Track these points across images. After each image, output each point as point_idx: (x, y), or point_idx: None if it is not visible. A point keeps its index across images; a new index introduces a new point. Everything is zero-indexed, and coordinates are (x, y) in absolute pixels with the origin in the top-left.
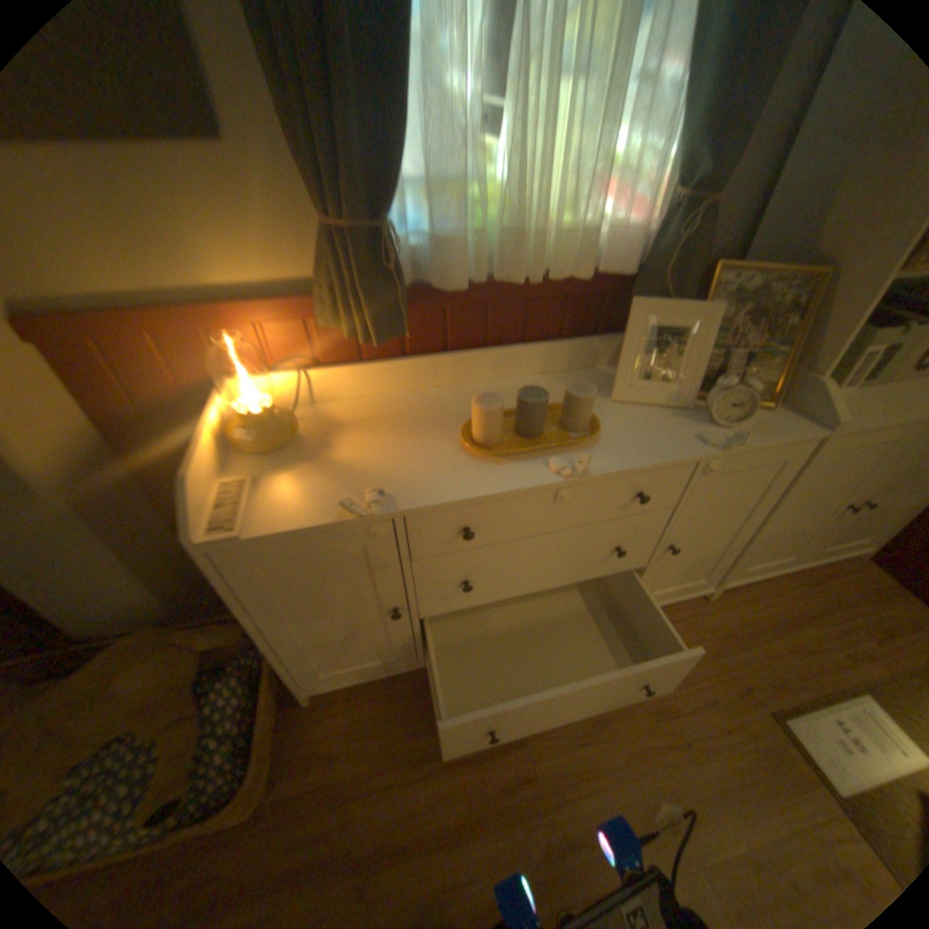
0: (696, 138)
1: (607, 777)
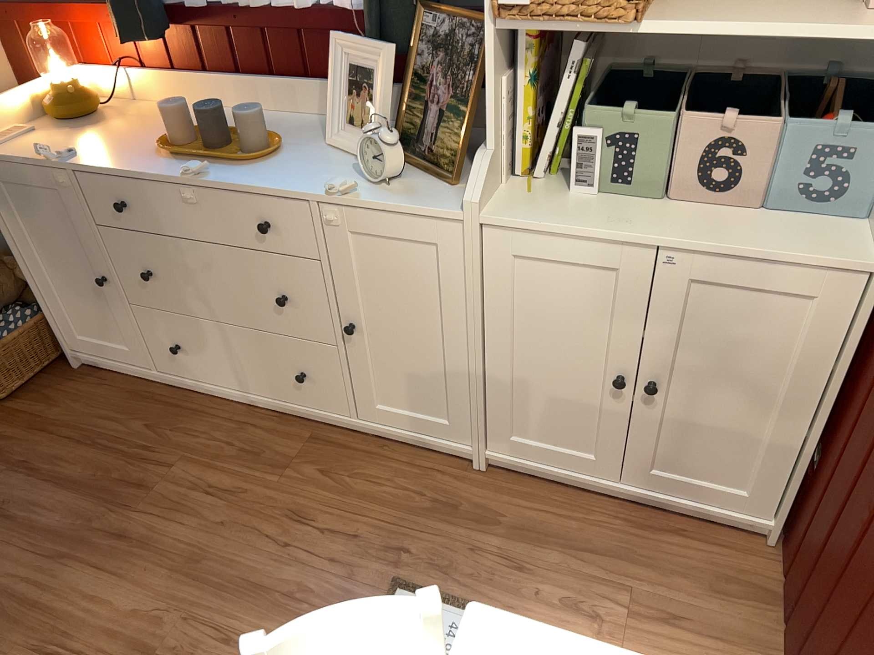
0: None
1: (205, 515)
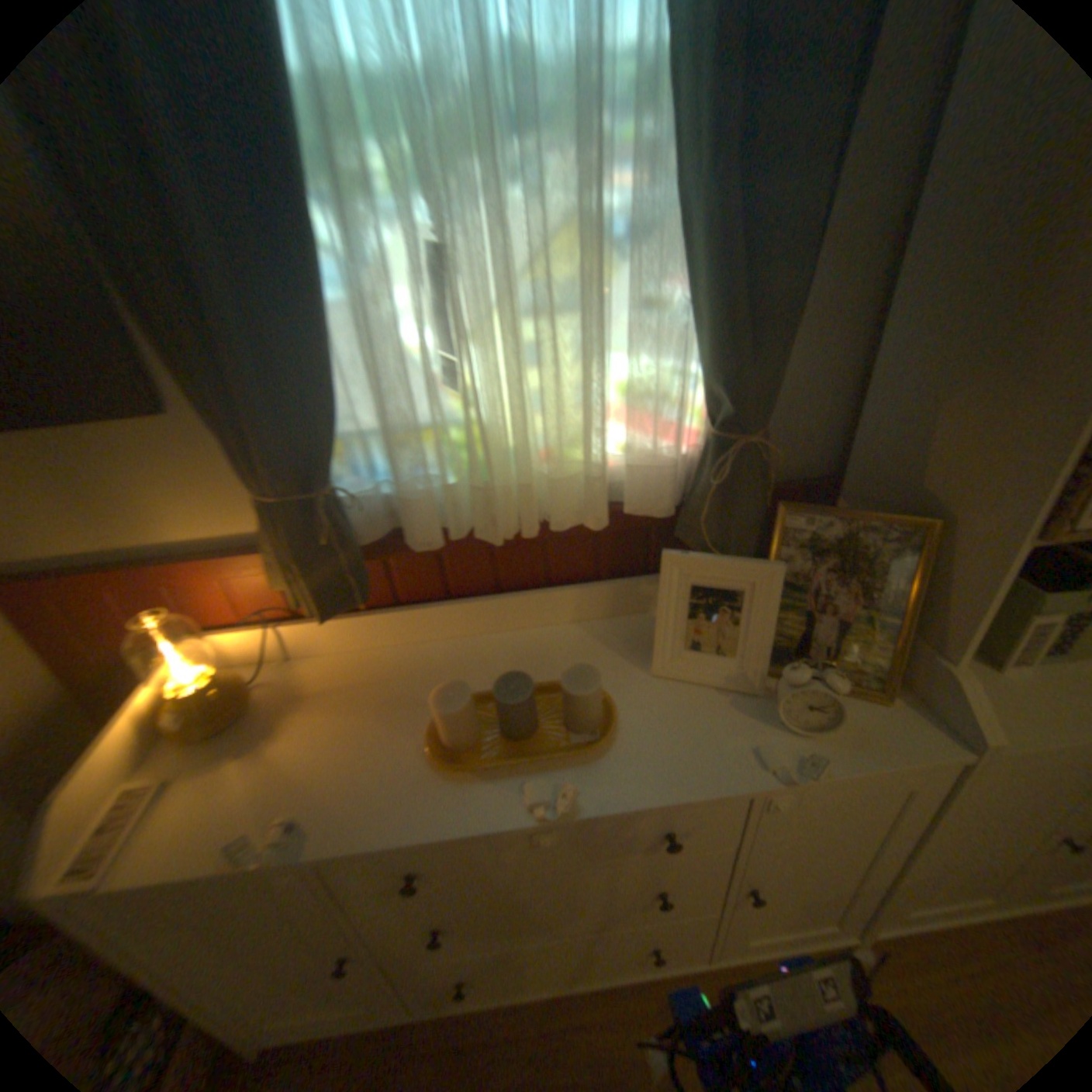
0: (711, 371)
1: None
